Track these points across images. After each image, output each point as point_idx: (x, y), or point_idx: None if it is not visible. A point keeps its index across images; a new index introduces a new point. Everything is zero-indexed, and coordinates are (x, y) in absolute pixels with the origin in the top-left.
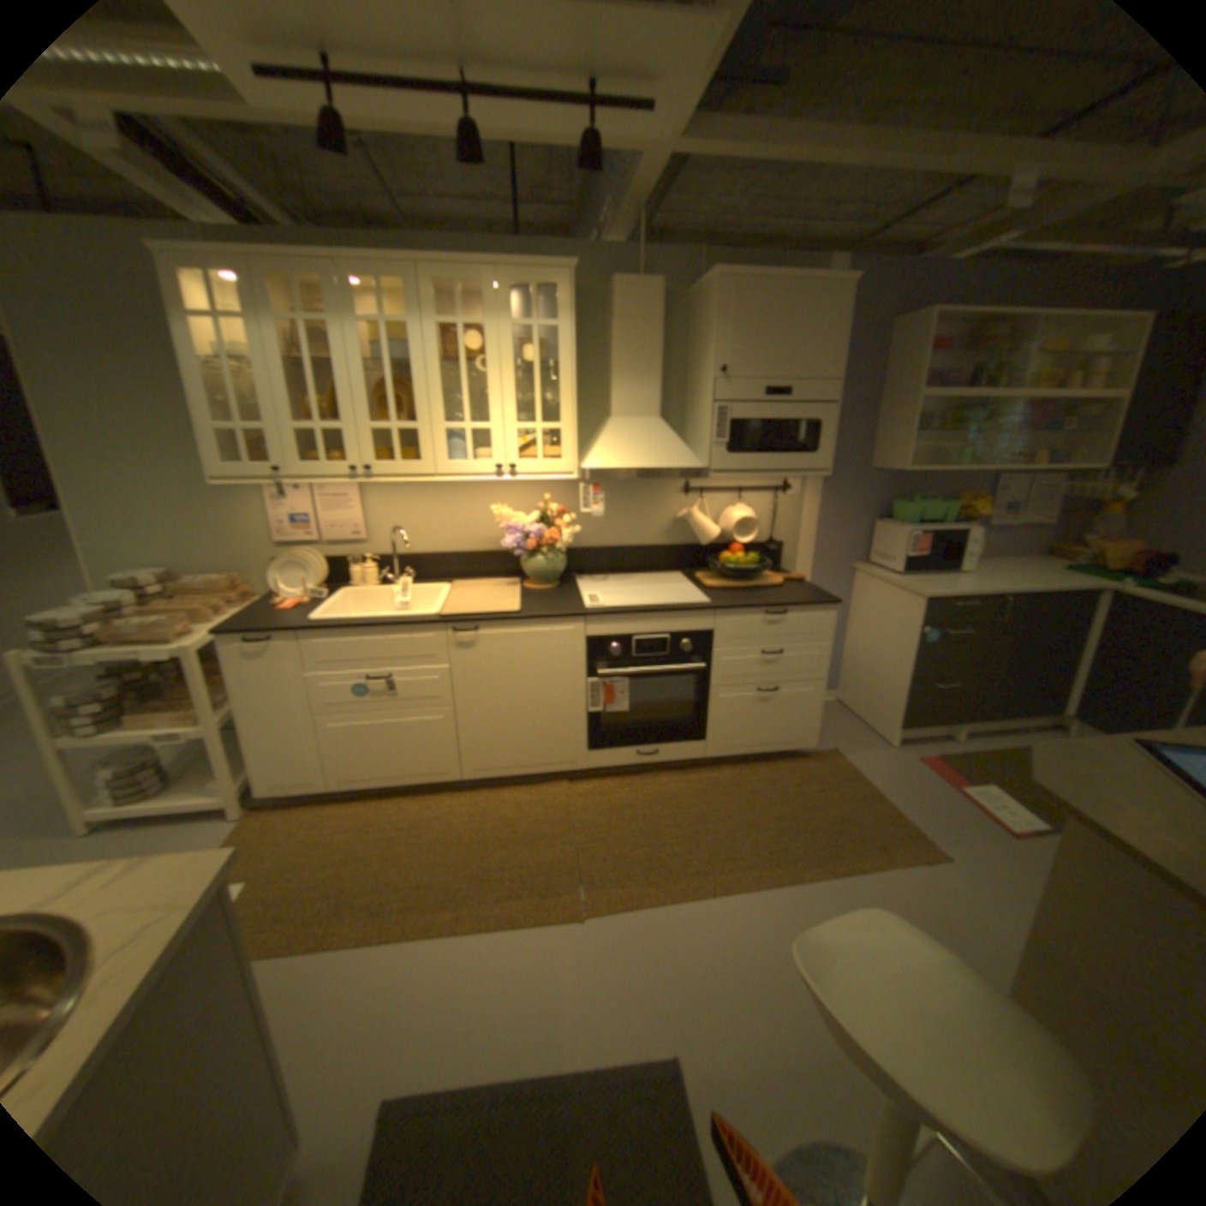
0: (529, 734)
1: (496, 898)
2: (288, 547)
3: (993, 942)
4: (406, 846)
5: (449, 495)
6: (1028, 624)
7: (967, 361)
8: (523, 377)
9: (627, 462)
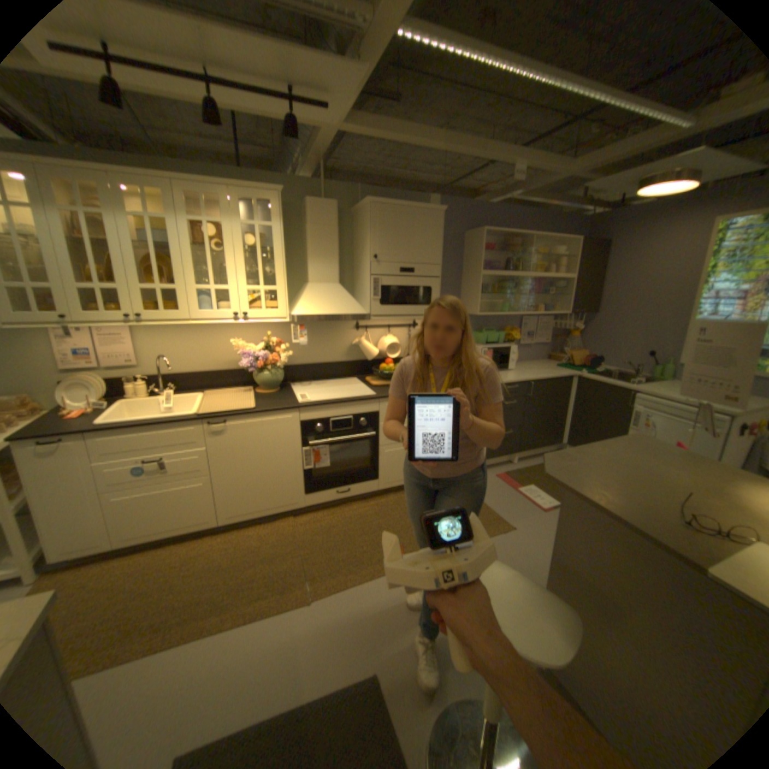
0: (263, 489)
1: (247, 601)
2: (68, 372)
3: (537, 569)
4: (177, 578)
5: (197, 332)
6: (541, 396)
7: (502, 257)
8: (248, 256)
9: (319, 311)
